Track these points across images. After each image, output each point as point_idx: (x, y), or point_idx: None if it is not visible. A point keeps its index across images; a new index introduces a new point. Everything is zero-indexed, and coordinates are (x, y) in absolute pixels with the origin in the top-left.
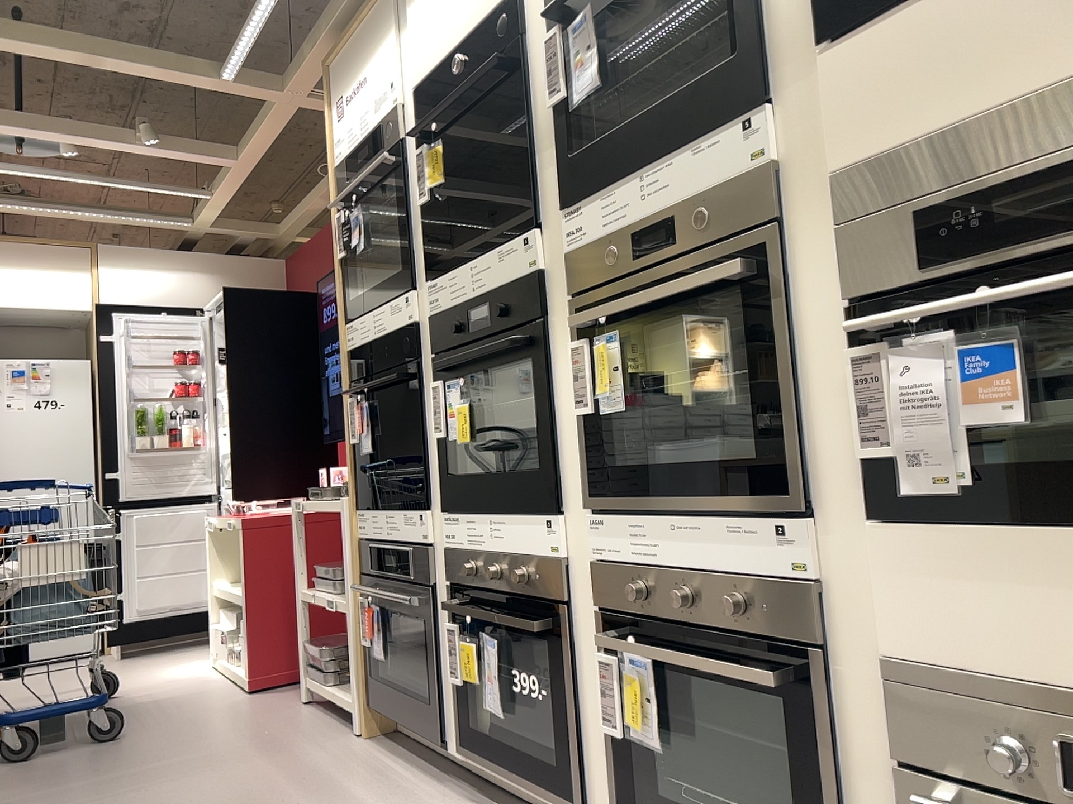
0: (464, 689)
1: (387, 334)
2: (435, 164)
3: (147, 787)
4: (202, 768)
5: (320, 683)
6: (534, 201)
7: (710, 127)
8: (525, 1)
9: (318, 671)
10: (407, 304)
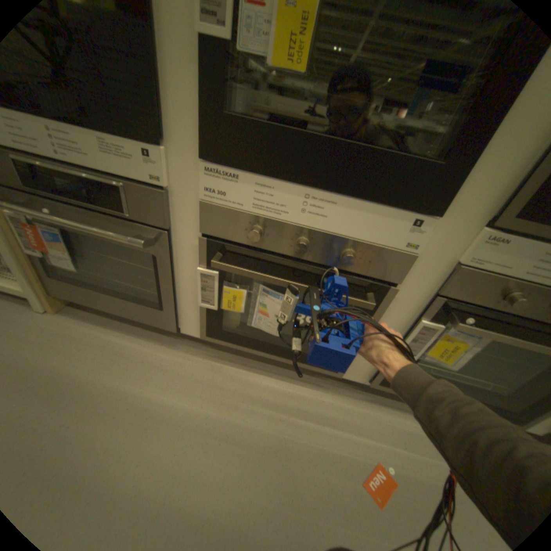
0: (219, 309)
1: None
2: None
3: None
4: None
5: None
6: None
7: None
8: None
9: None
10: None
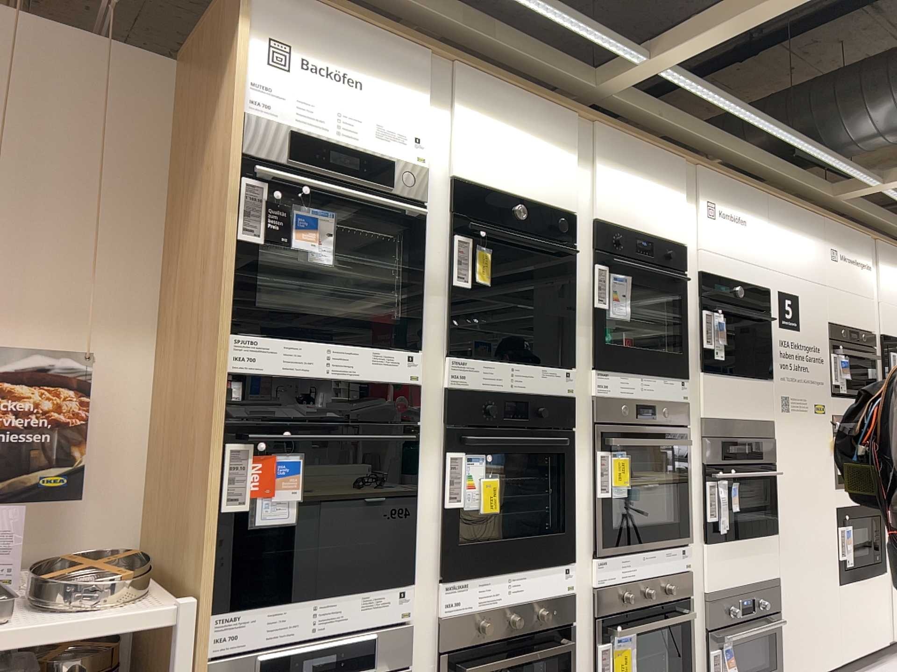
0: None
1: (352, 381)
2: (489, 267)
3: None
4: None
5: None
6: (571, 351)
7: (670, 376)
8: (576, 224)
9: None
10: (413, 365)
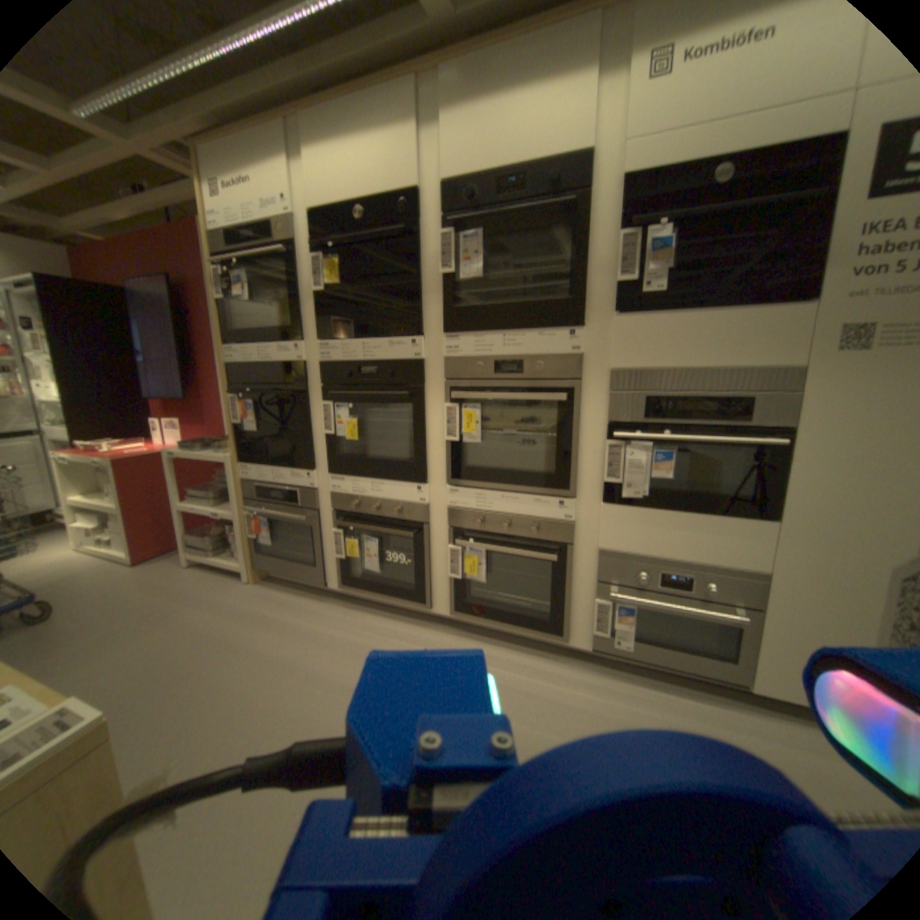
0: (345, 559)
1: (273, 362)
2: (334, 270)
3: (120, 647)
4: (151, 626)
5: (190, 555)
6: (419, 320)
7: (551, 325)
8: (422, 196)
9: (192, 550)
10: (298, 349)
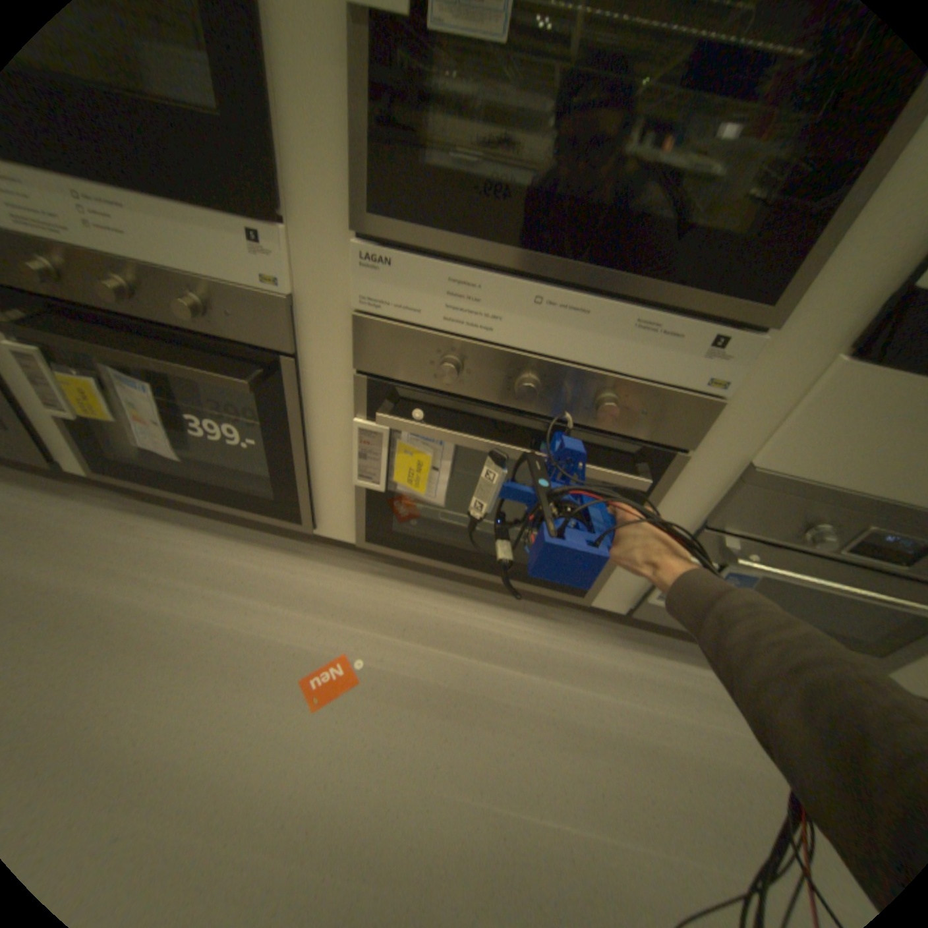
0: (83, 422)
1: None
2: None
3: None
4: None
5: None
6: None
7: None
8: None
9: None
10: None
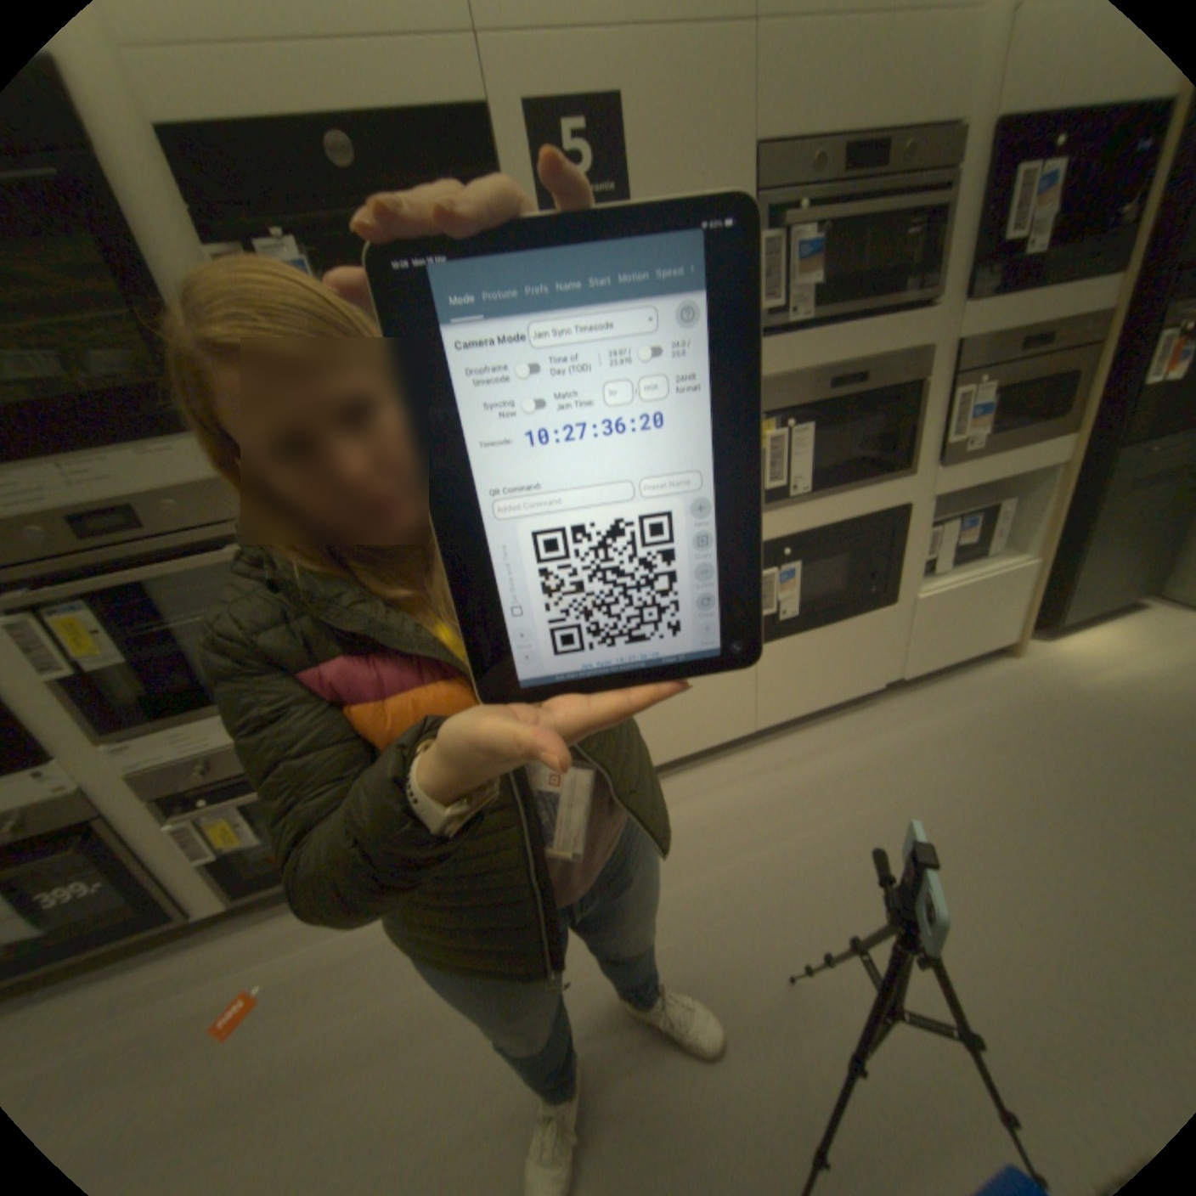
0: None
1: None
2: None
3: None
4: None
5: None
6: None
7: (156, 436)
8: None
9: None
10: None
